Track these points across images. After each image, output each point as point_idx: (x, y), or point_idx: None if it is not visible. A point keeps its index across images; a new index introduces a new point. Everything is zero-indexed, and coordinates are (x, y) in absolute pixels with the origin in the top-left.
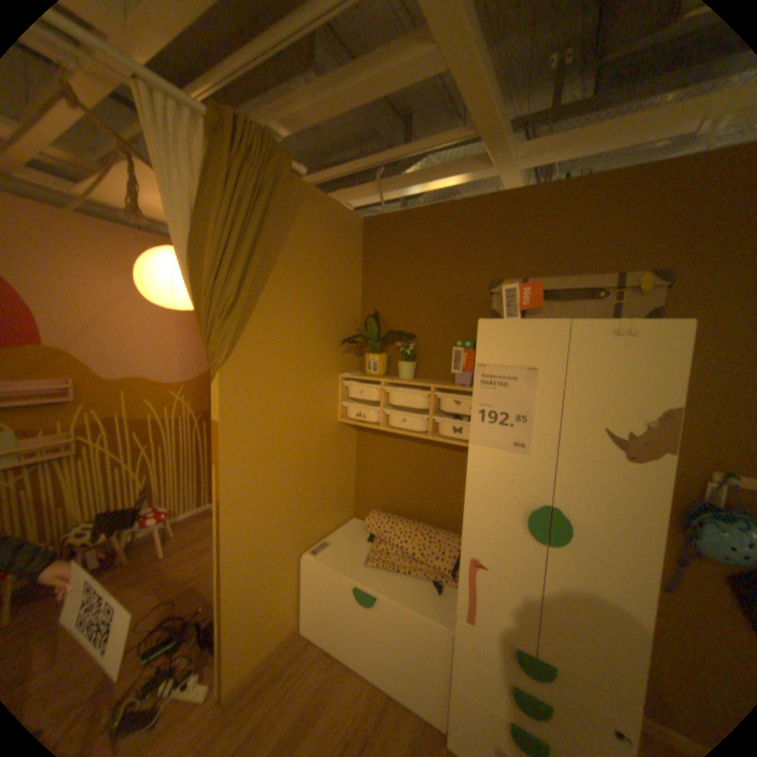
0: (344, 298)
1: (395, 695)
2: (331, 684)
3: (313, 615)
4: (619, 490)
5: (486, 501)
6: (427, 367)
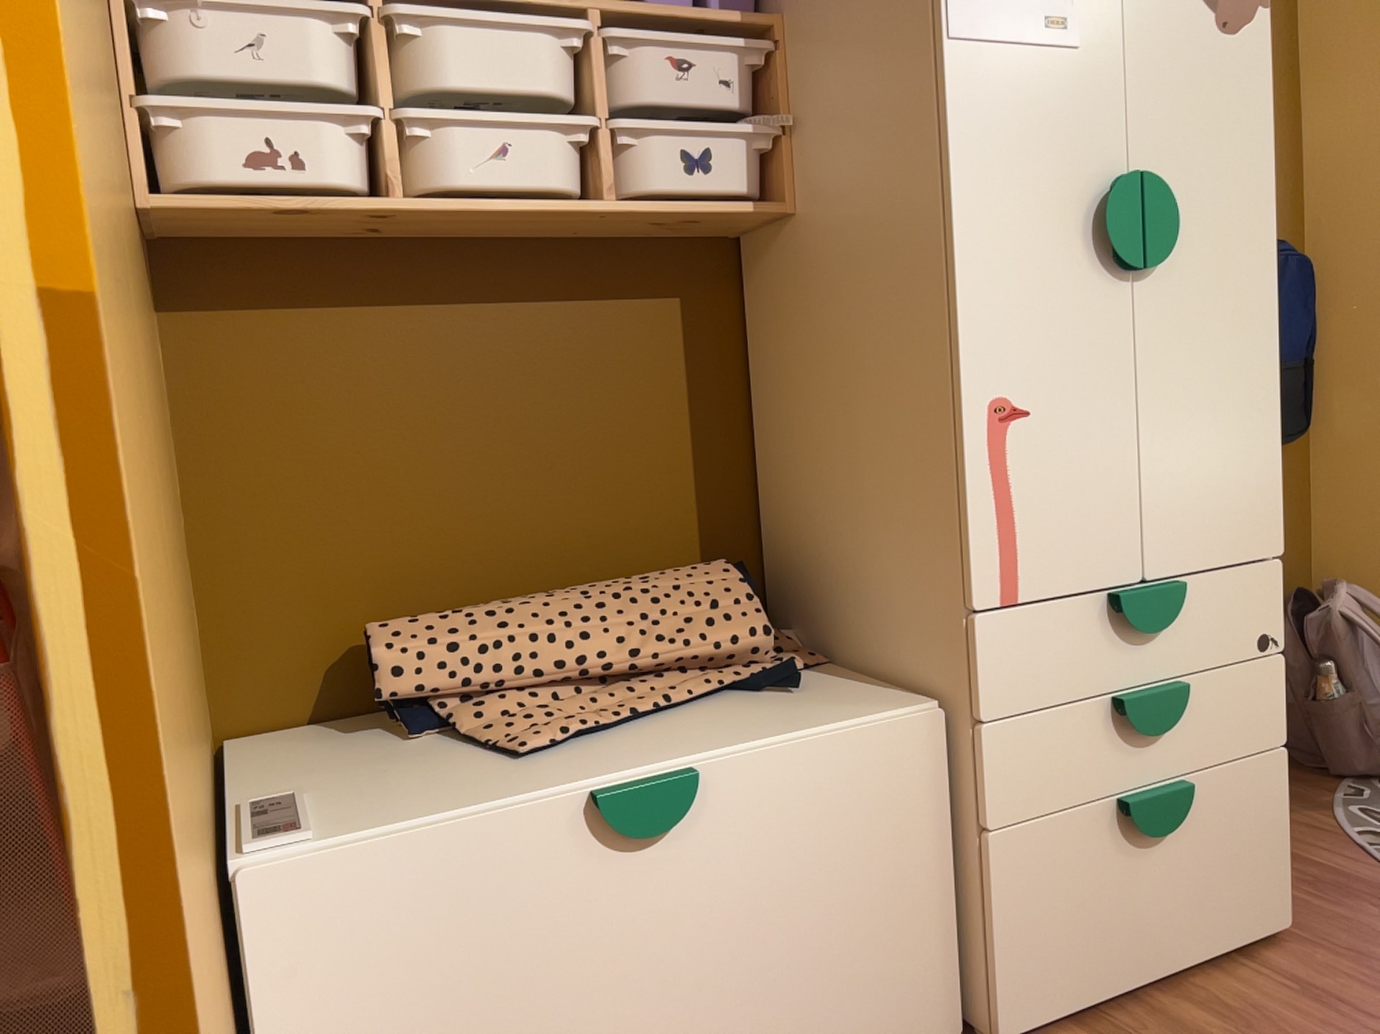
0: None
1: None
2: None
3: None
4: (1214, 101)
5: (1004, 210)
6: None
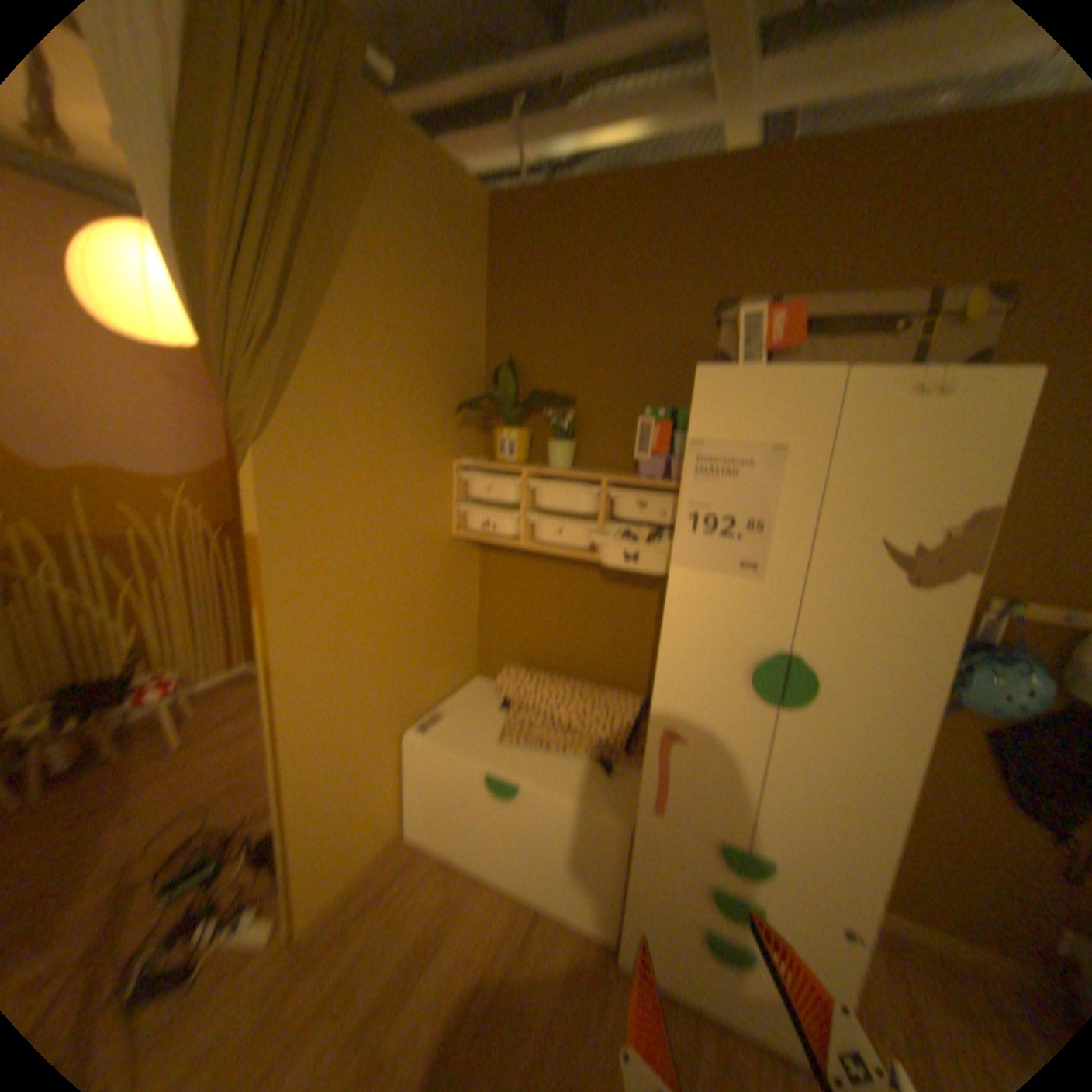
0: (460, 330)
1: (546, 905)
2: (455, 898)
3: (424, 811)
4: (891, 628)
5: (692, 648)
6: (593, 449)
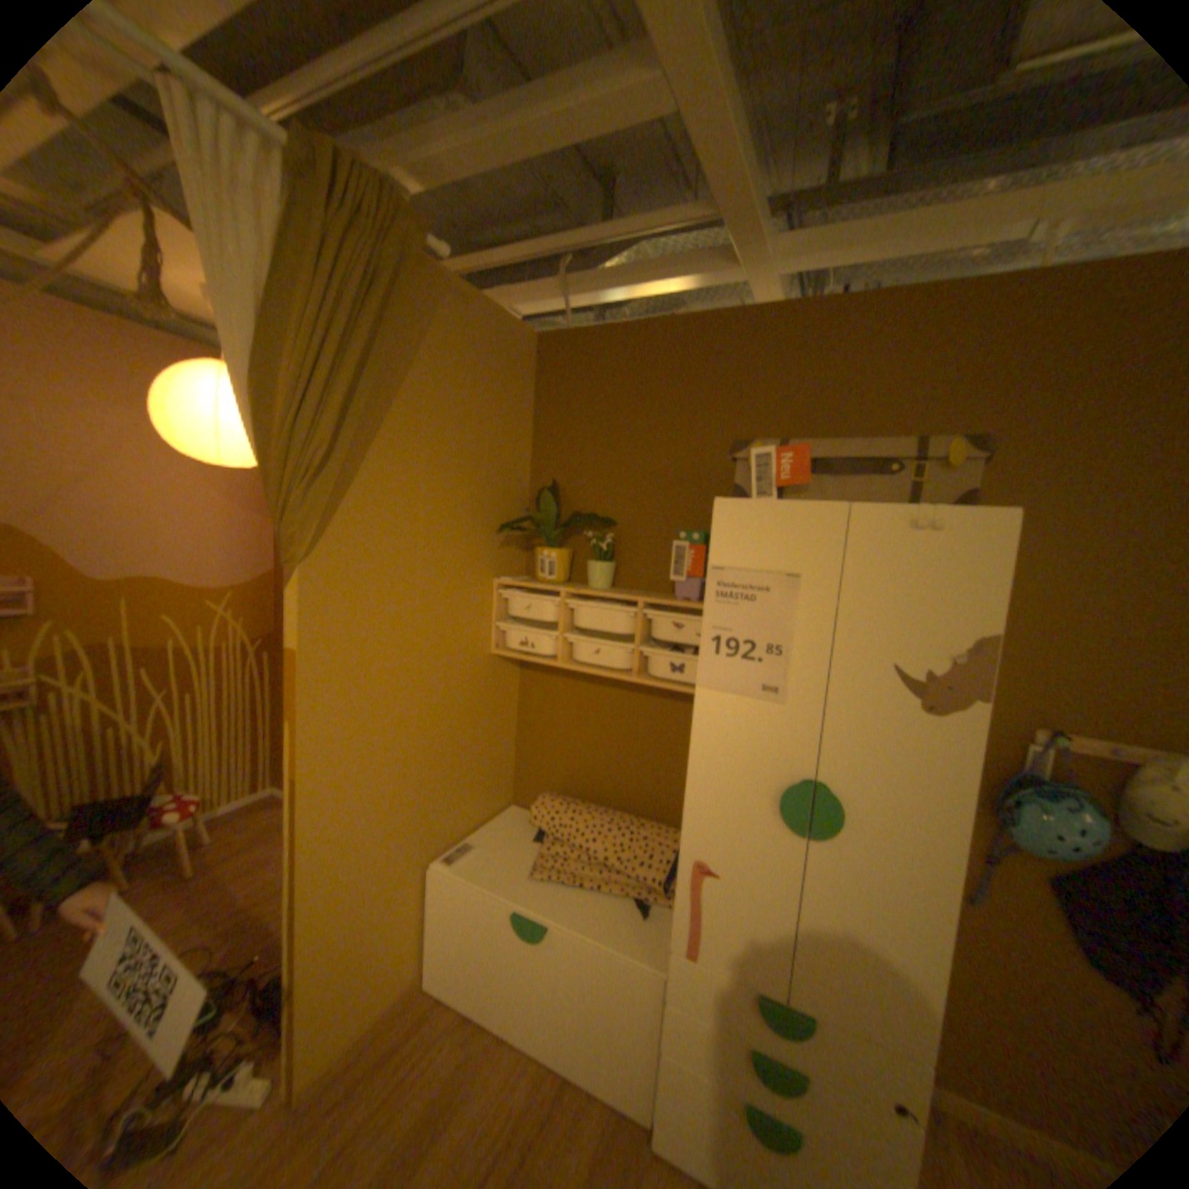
0: (505, 458)
1: (574, 1076)
2: (473, 1064)
3: (445, 959)
4: (910, 756)
5: (719, 774)
6: (633, 571)
